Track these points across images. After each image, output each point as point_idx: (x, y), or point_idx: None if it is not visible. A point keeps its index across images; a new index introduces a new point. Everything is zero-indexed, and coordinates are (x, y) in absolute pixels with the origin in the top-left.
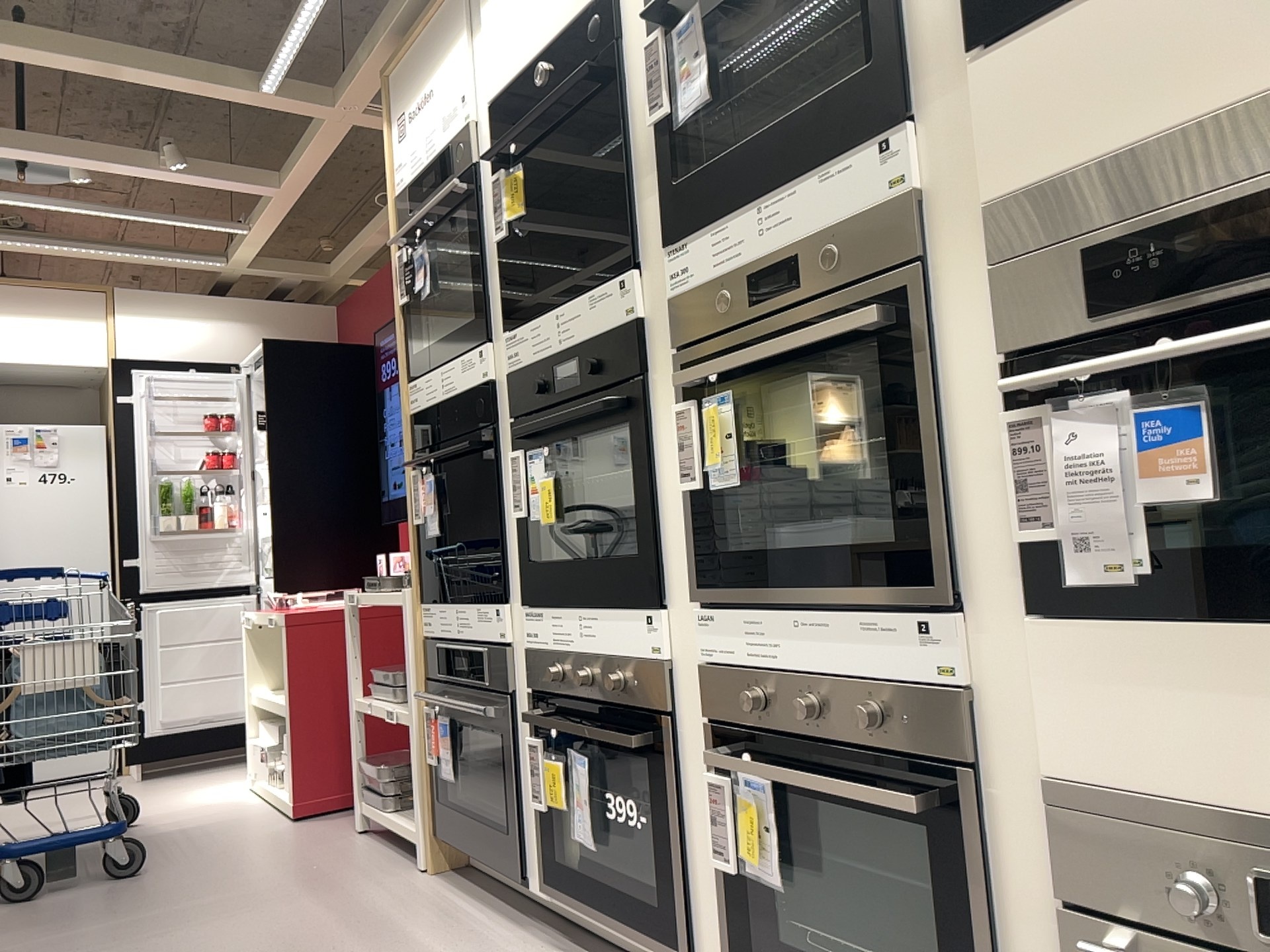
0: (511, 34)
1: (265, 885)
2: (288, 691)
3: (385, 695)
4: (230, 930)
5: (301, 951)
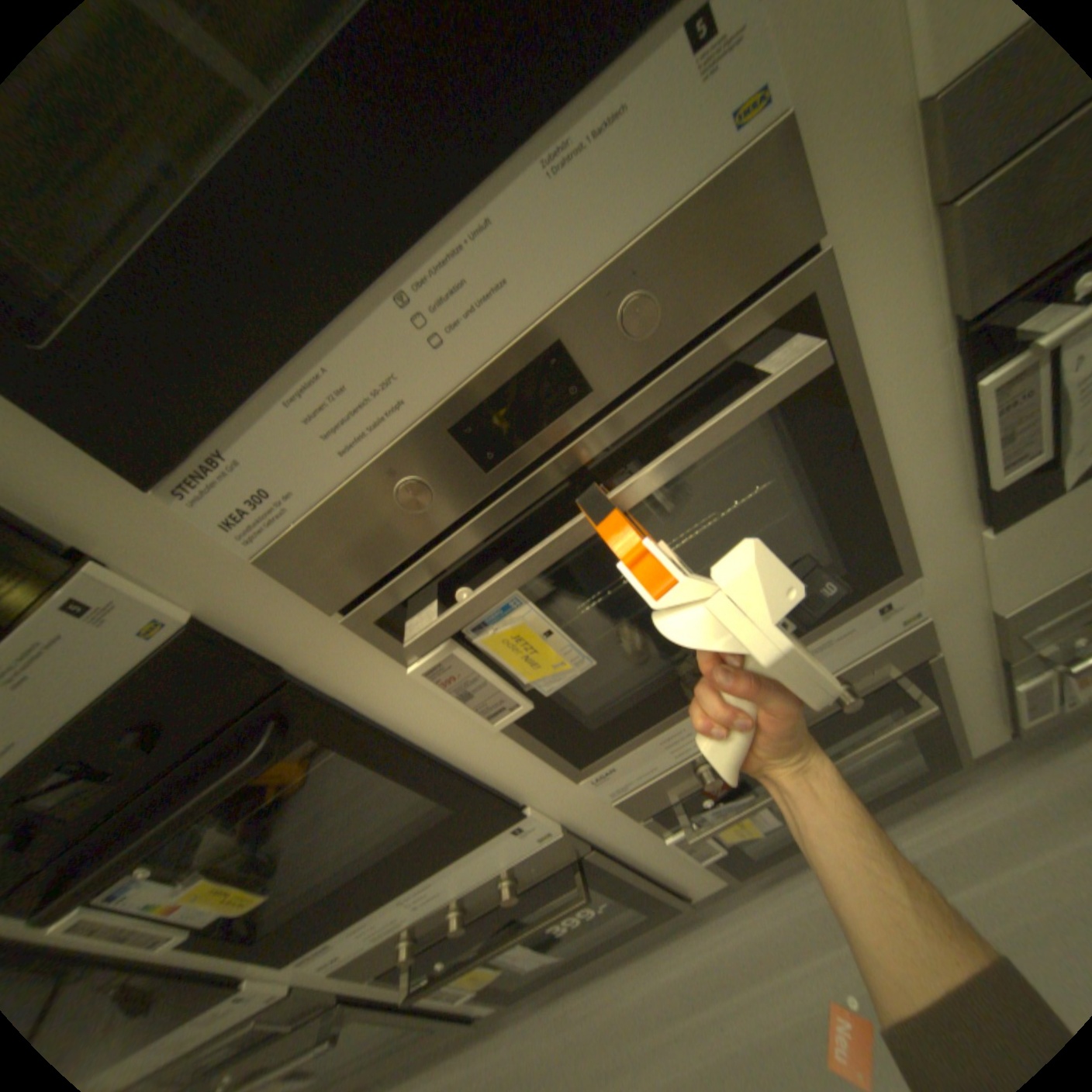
0: None
1: None
2: None
3: None
4: None
5: None
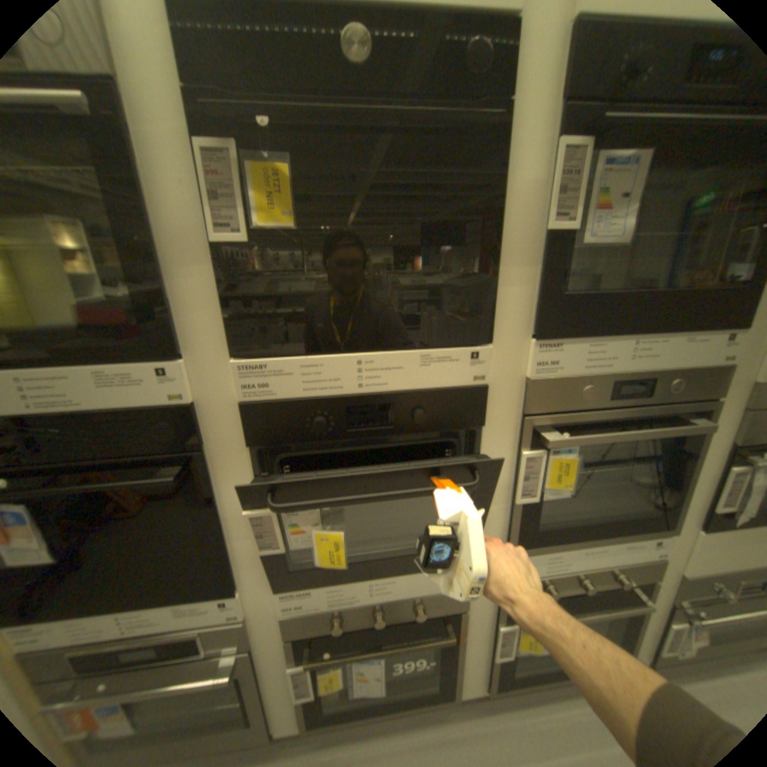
0: None
1: None
2: None
3: None
4: None
5: None
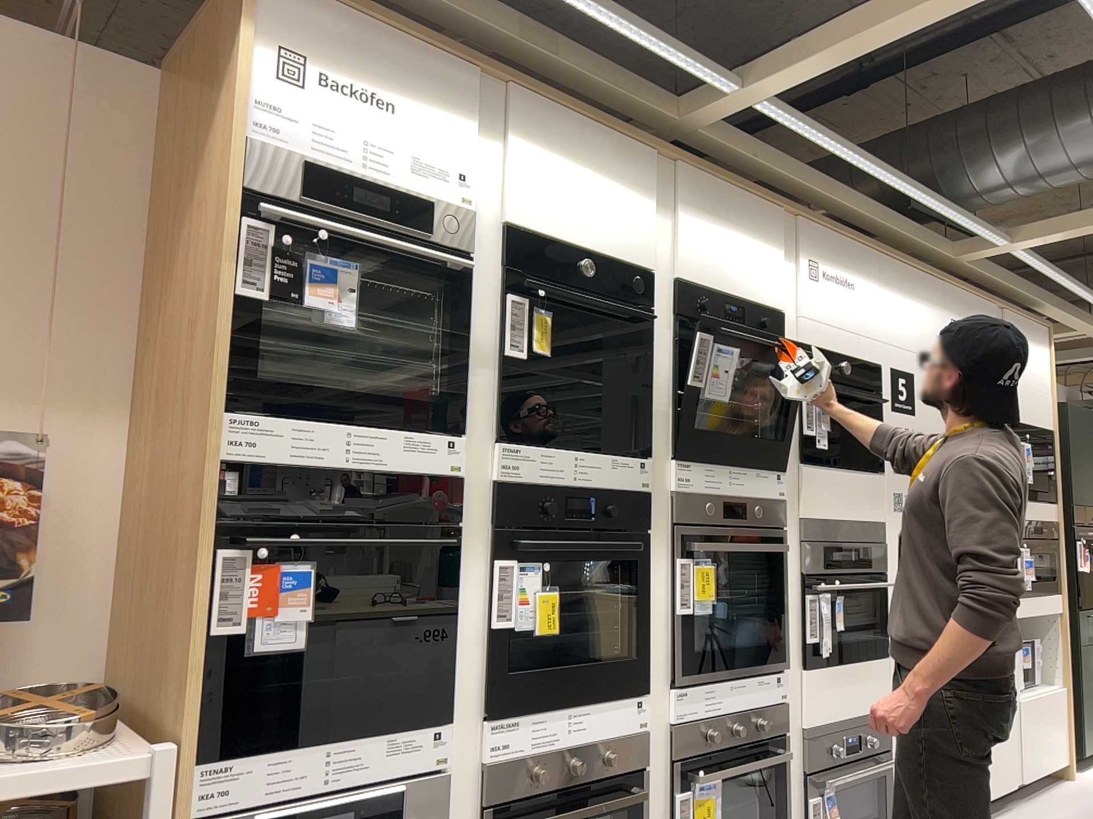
0: (553, 207)
1: None
2: None
3: None
4: None
5: None
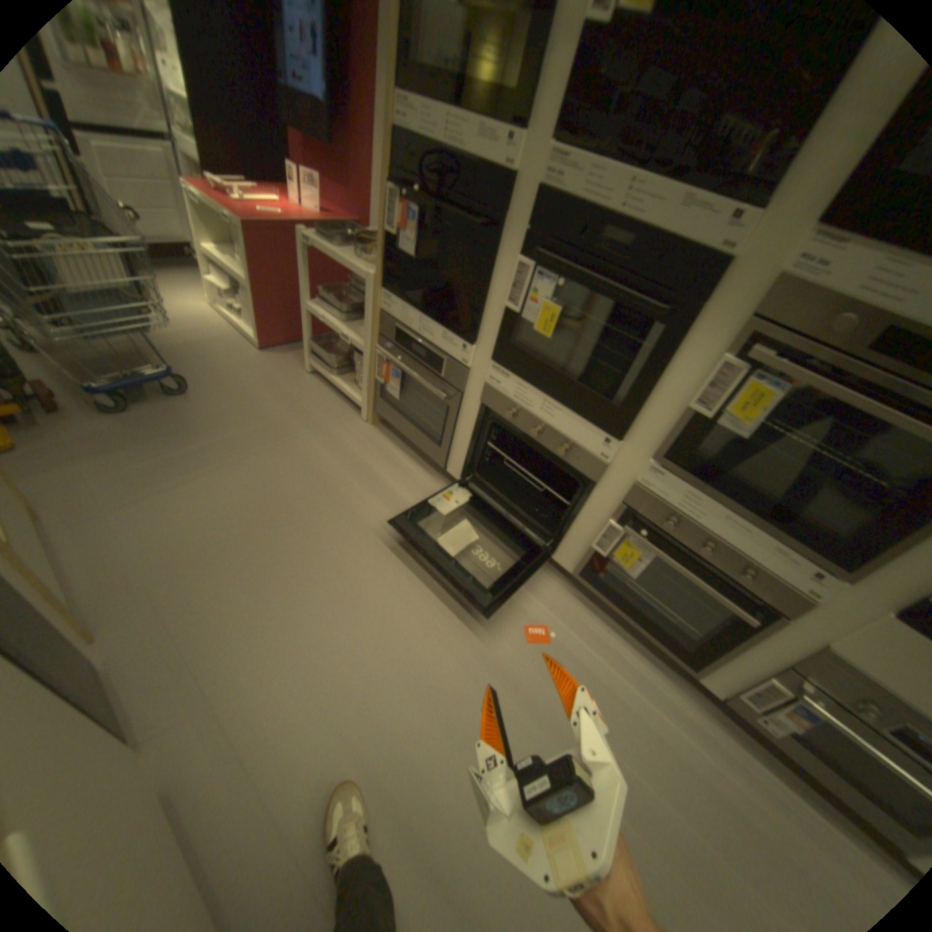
0: None
1: (277, 421)
2: (241, 269)
3: (329, 310)
4: (279, 463)
5: (332, 489)
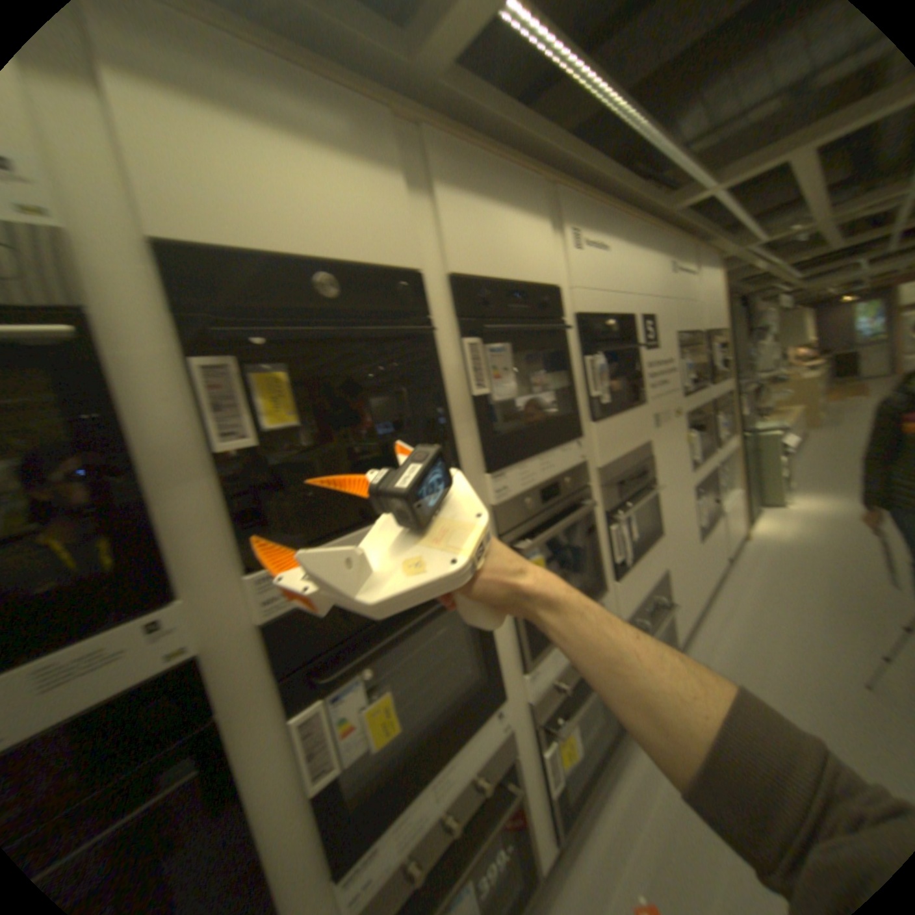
0: (243, 188)
1: None
2: None
3: None
4: None
5: None
